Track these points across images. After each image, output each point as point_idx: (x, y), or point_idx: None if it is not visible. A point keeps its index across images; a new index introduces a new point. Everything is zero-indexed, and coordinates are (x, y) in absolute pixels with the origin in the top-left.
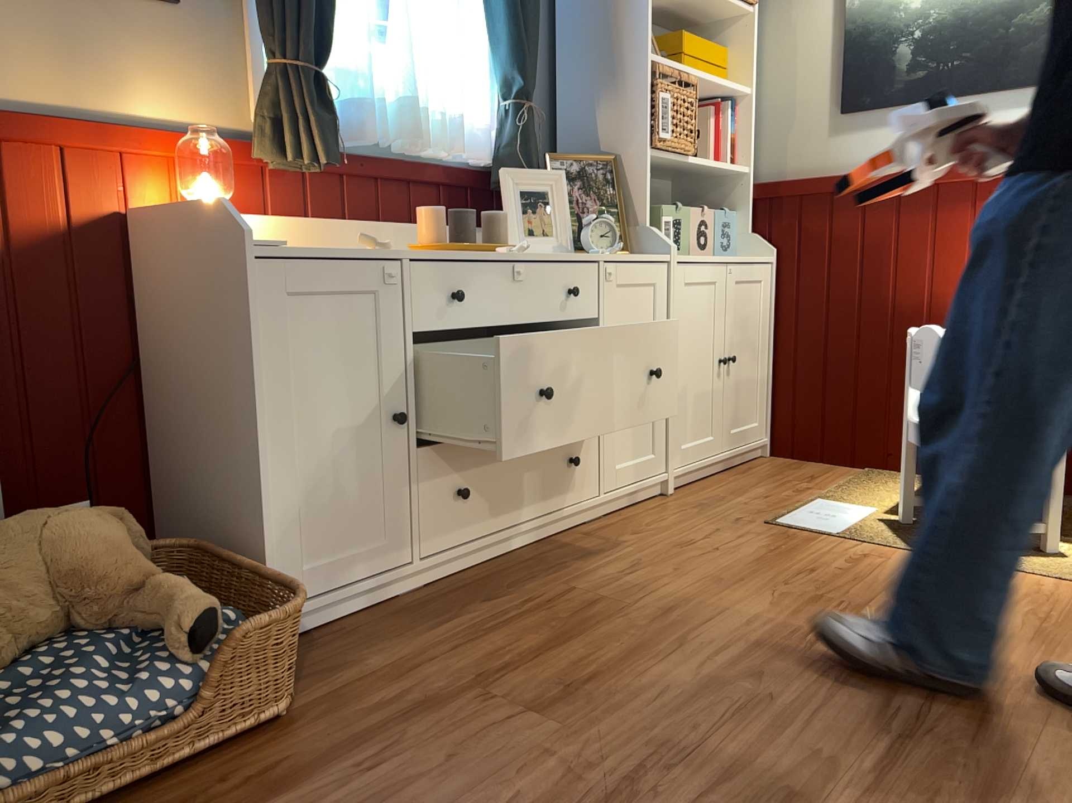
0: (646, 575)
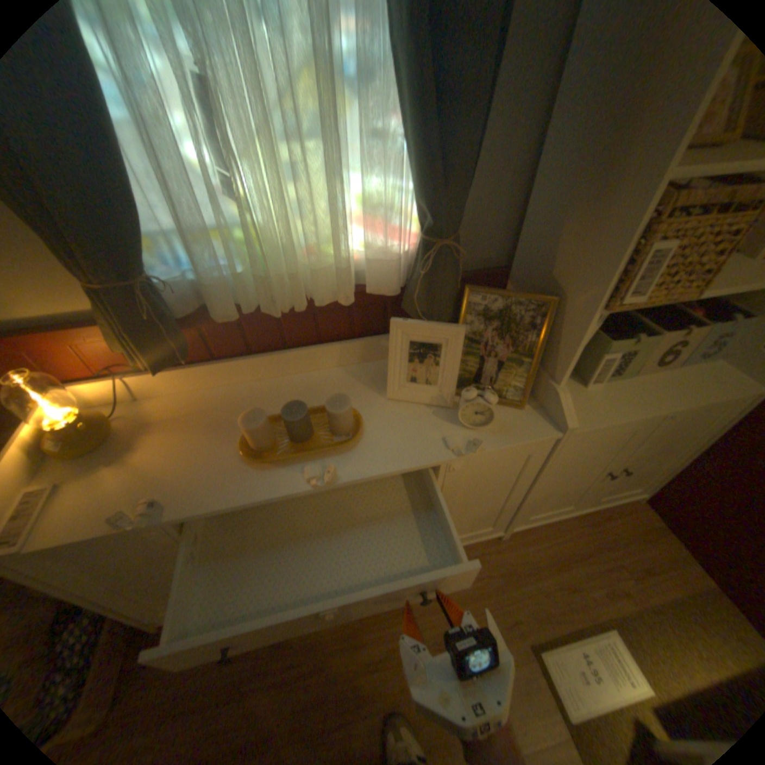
0: (380, 683)
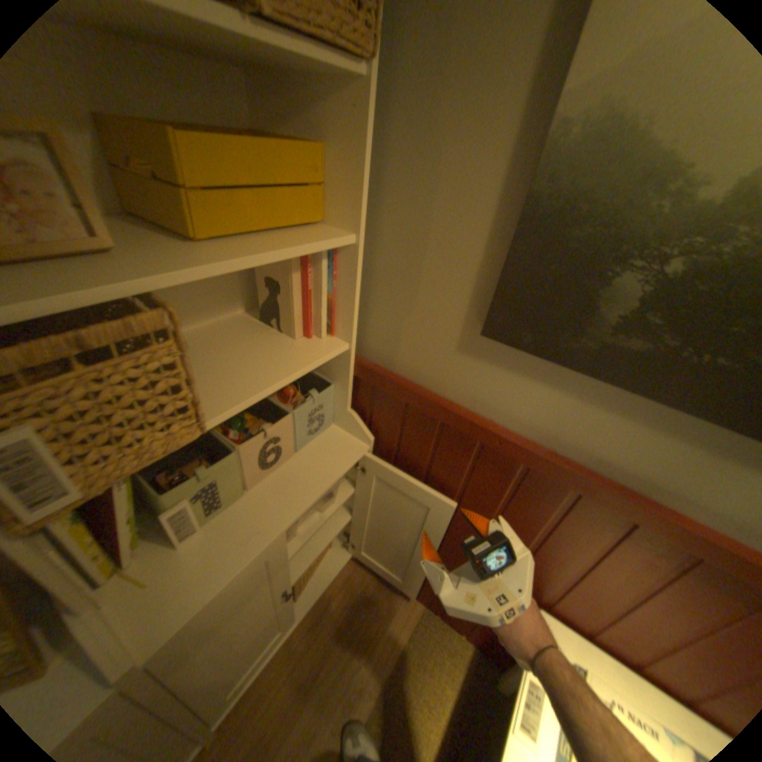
0: None
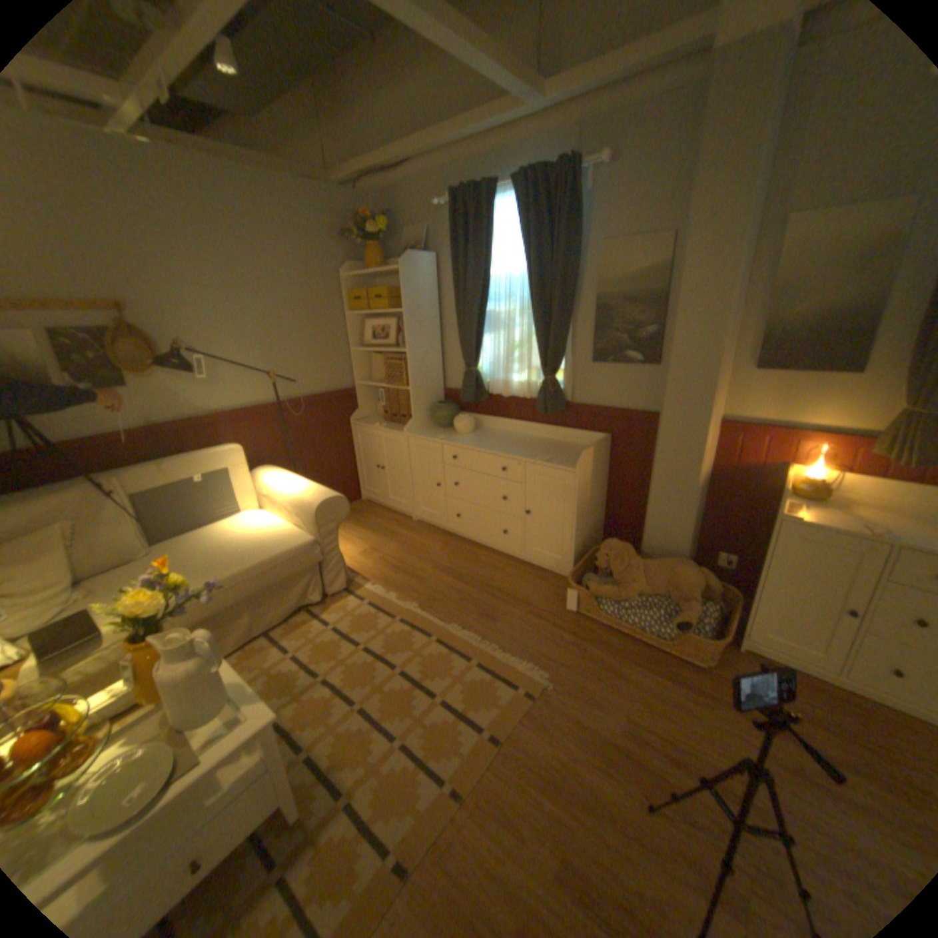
0: None
